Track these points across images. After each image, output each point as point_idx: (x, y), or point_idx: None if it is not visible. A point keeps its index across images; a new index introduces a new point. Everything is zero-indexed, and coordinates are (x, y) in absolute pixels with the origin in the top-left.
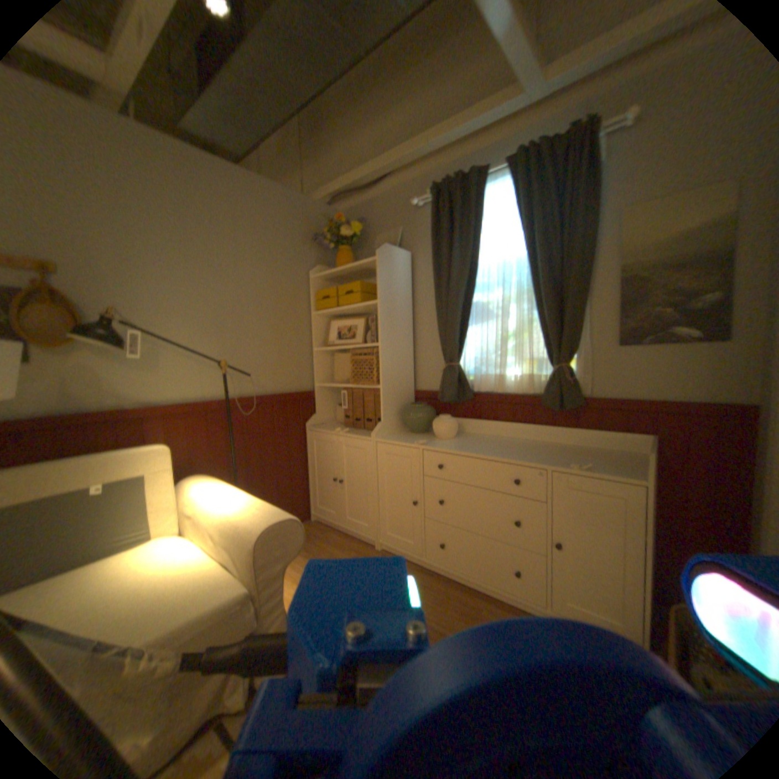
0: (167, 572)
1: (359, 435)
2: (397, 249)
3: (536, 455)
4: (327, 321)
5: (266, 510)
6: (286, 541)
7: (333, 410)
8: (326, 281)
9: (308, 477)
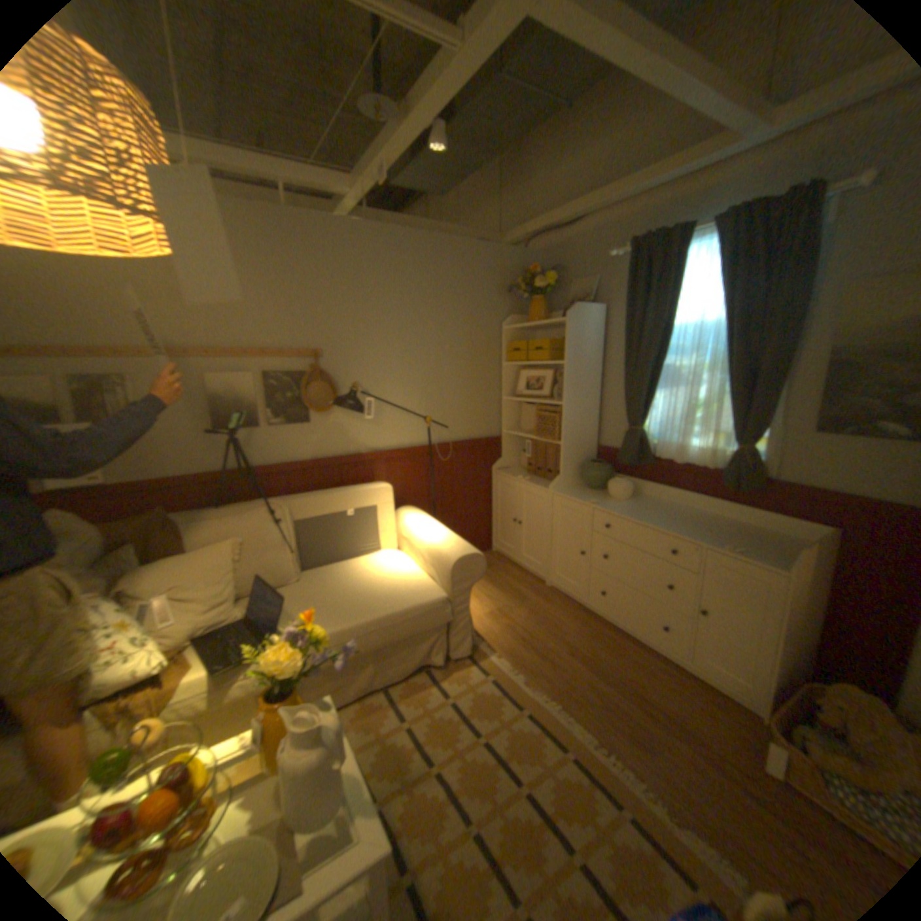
0: (398, 575)
1: (539, 485)
2: (590, 306)
3: (699, 531)
4: (517, 371)
5: (460, 545)
6: (473, 568)
7: (517, 455)
8: (518, 331)
9: (491, 514)
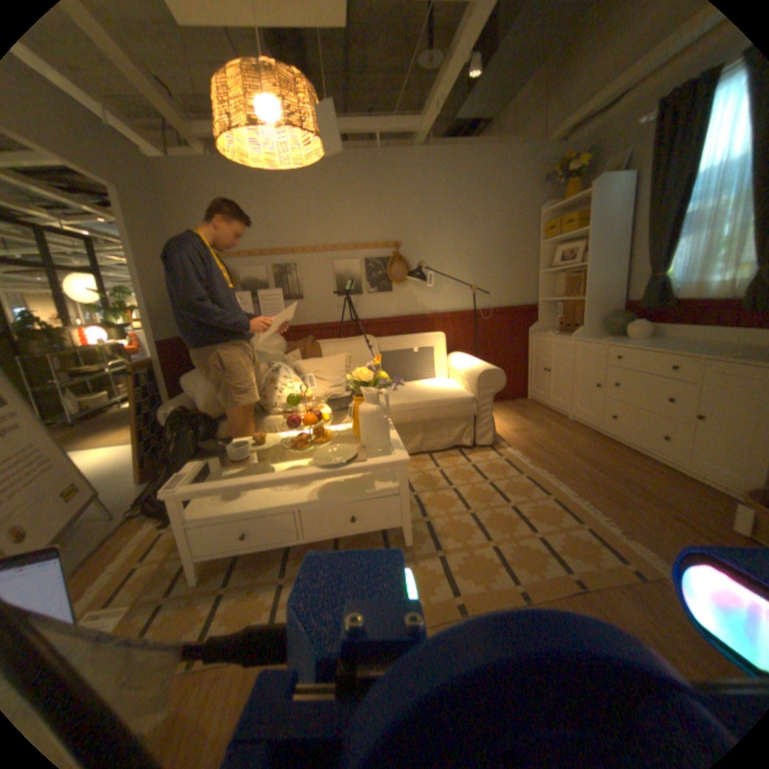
0: (441, 386)
1: (564, 336)
2: (617, 173)
3: (705, 350)
4: (553, 246)
5: (486, 365)
6: (494, 380)
7: (552, 319)
8: (555, 212)
9: (527, 368)
